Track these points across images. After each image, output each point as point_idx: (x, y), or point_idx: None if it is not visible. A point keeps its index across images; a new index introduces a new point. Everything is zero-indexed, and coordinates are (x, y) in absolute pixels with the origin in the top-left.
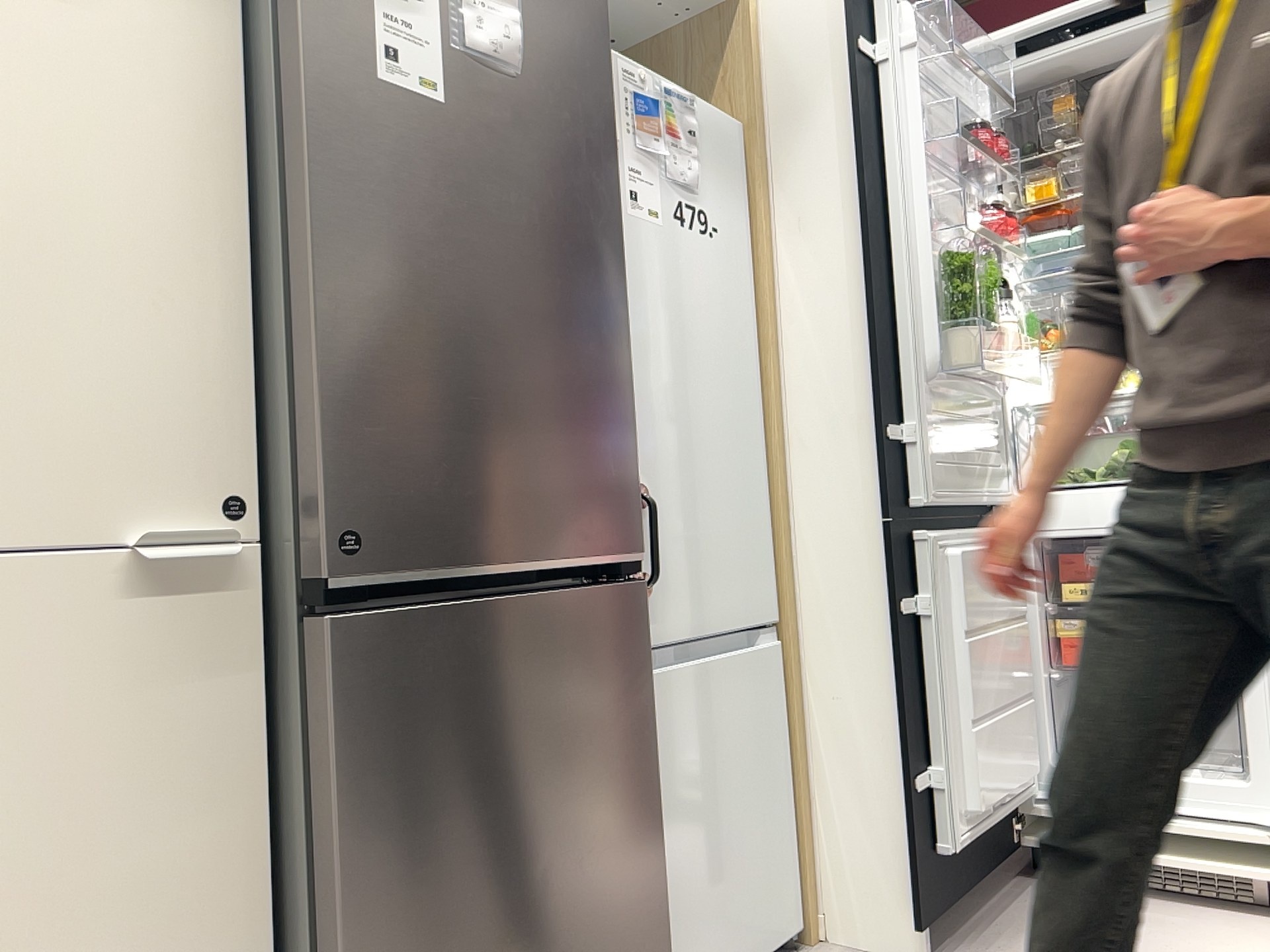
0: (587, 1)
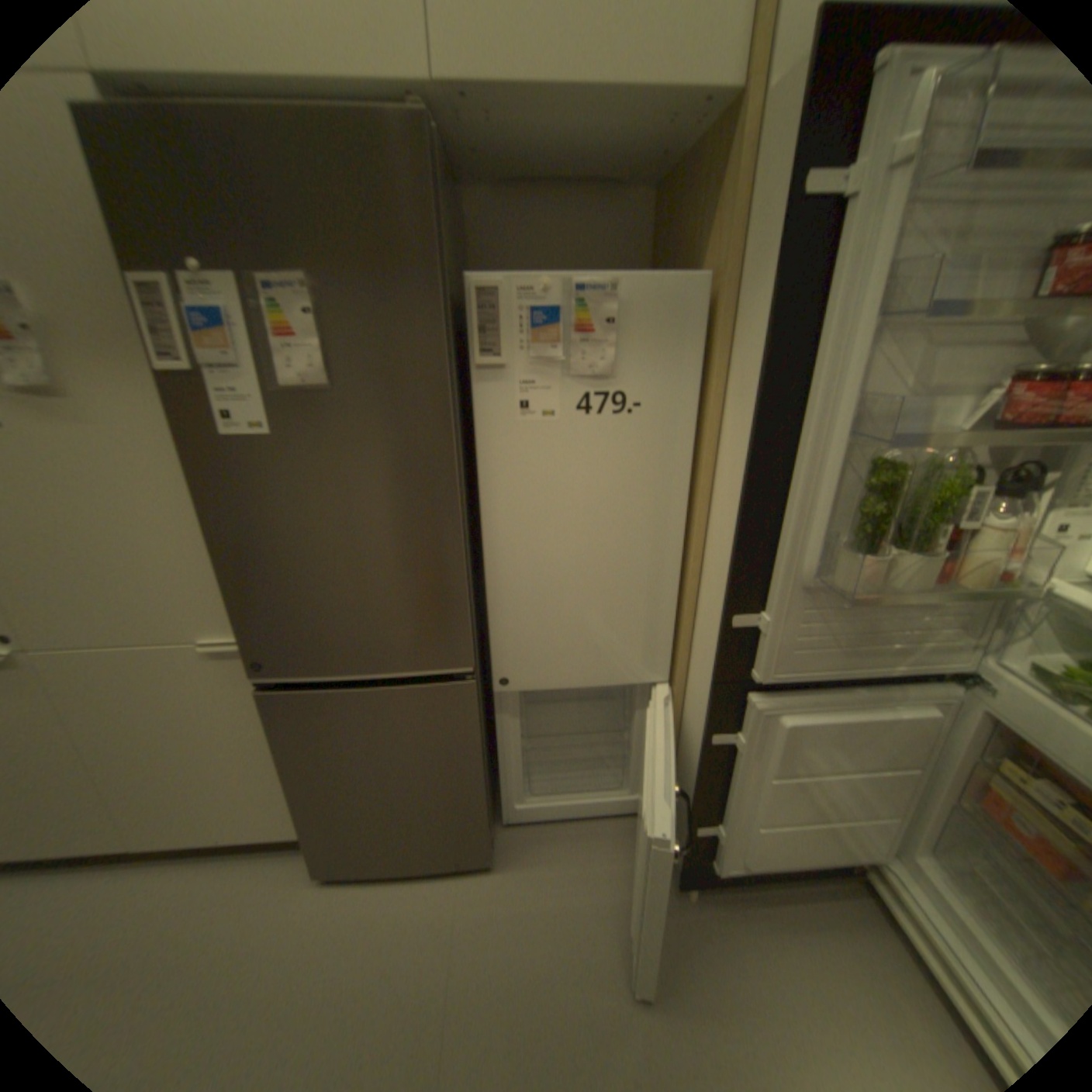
0: (408, 278)
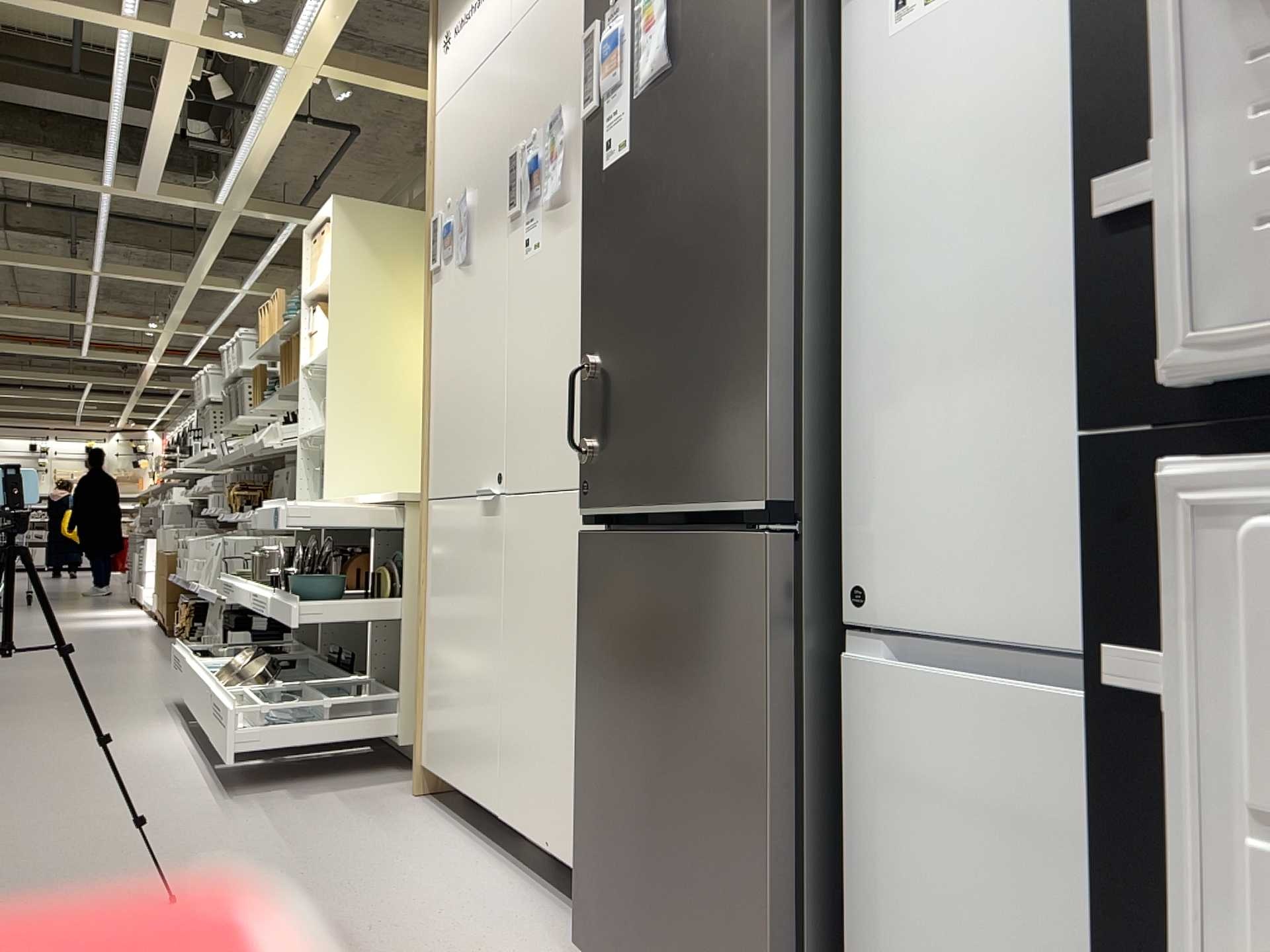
0: None
